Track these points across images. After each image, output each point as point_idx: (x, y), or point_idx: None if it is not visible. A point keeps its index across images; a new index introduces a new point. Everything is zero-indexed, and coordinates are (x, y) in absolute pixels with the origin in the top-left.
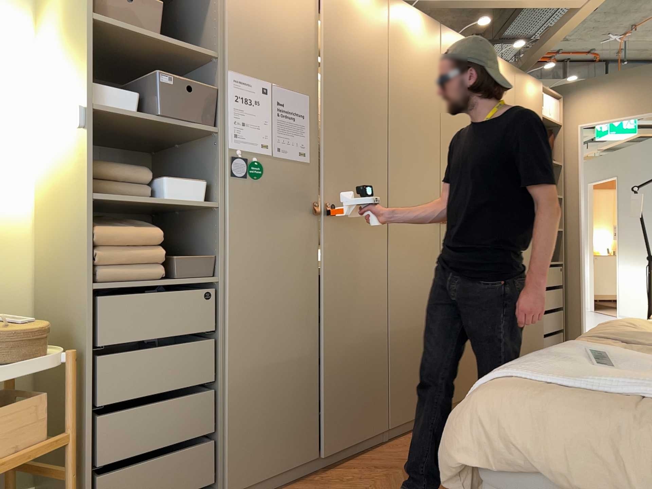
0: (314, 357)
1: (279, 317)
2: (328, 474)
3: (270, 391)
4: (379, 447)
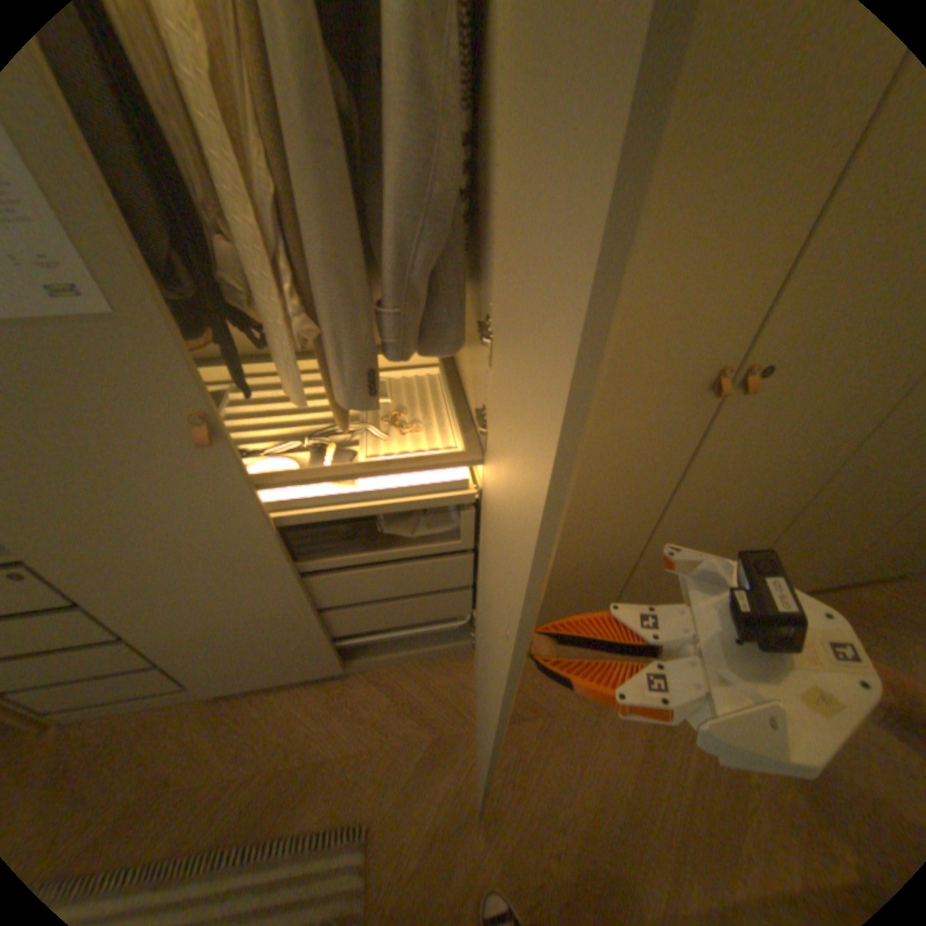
0: (306, 614)
1: (201, 588)
2: (355, 690)
3: (227, 644)
4: (460, 661)
